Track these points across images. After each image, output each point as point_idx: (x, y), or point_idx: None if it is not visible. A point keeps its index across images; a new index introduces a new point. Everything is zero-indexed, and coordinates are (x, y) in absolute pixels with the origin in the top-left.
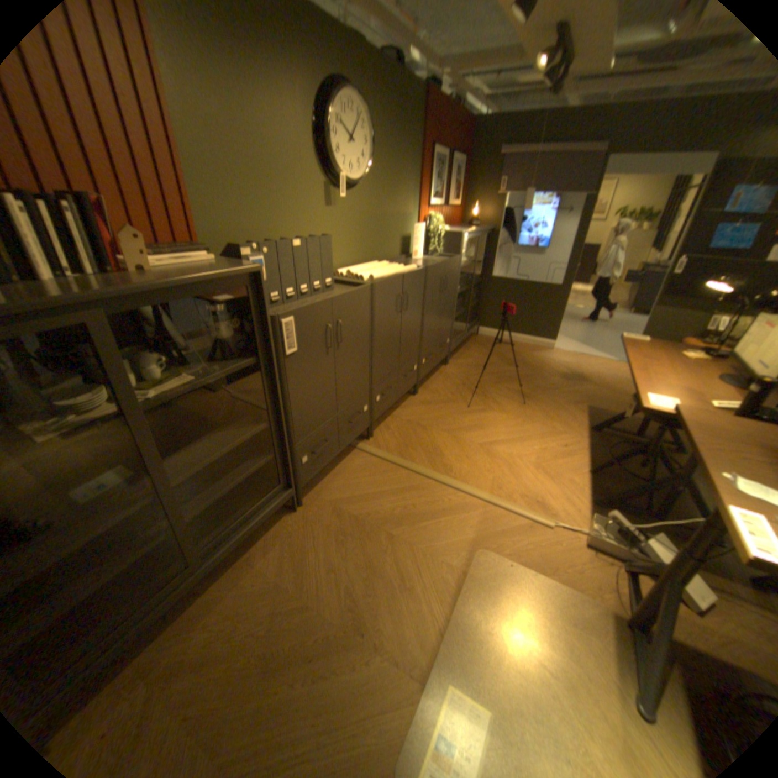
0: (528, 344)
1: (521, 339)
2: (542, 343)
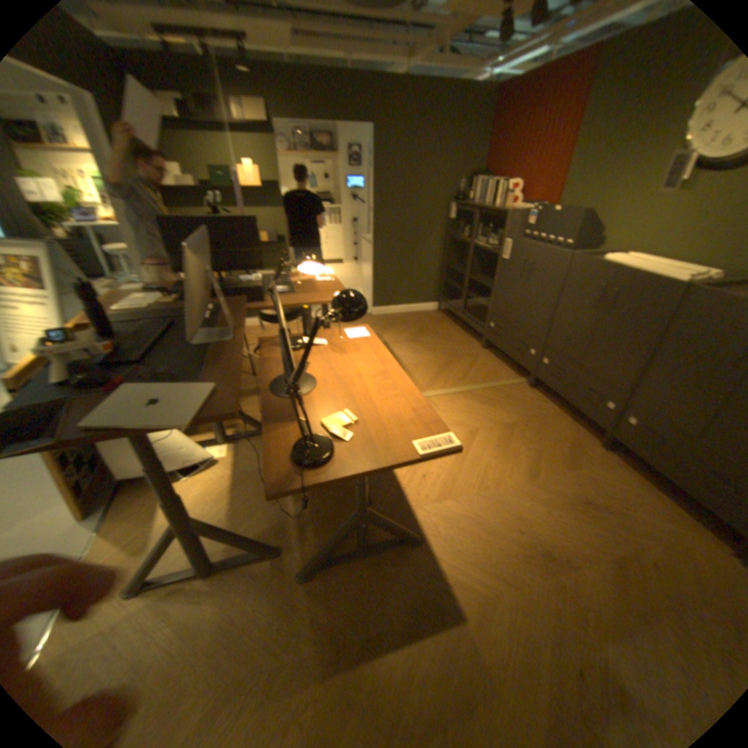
0: None
1: None
2: None
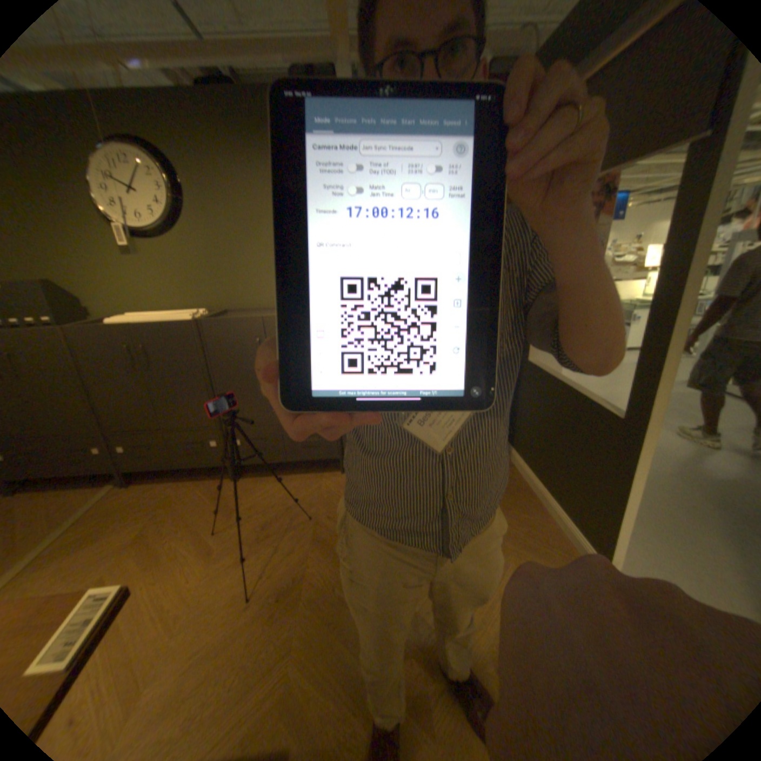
0: (565, 530)
1: (556, 510)
2: (585, 548)
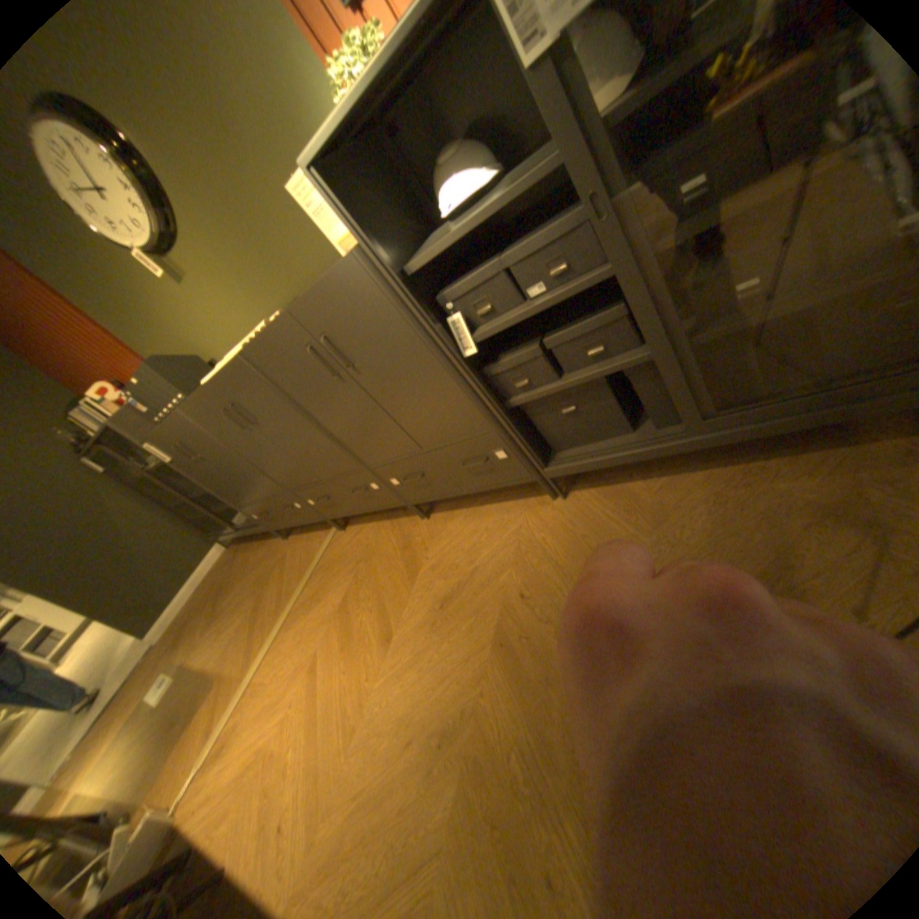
0: None
1: None
2: None
